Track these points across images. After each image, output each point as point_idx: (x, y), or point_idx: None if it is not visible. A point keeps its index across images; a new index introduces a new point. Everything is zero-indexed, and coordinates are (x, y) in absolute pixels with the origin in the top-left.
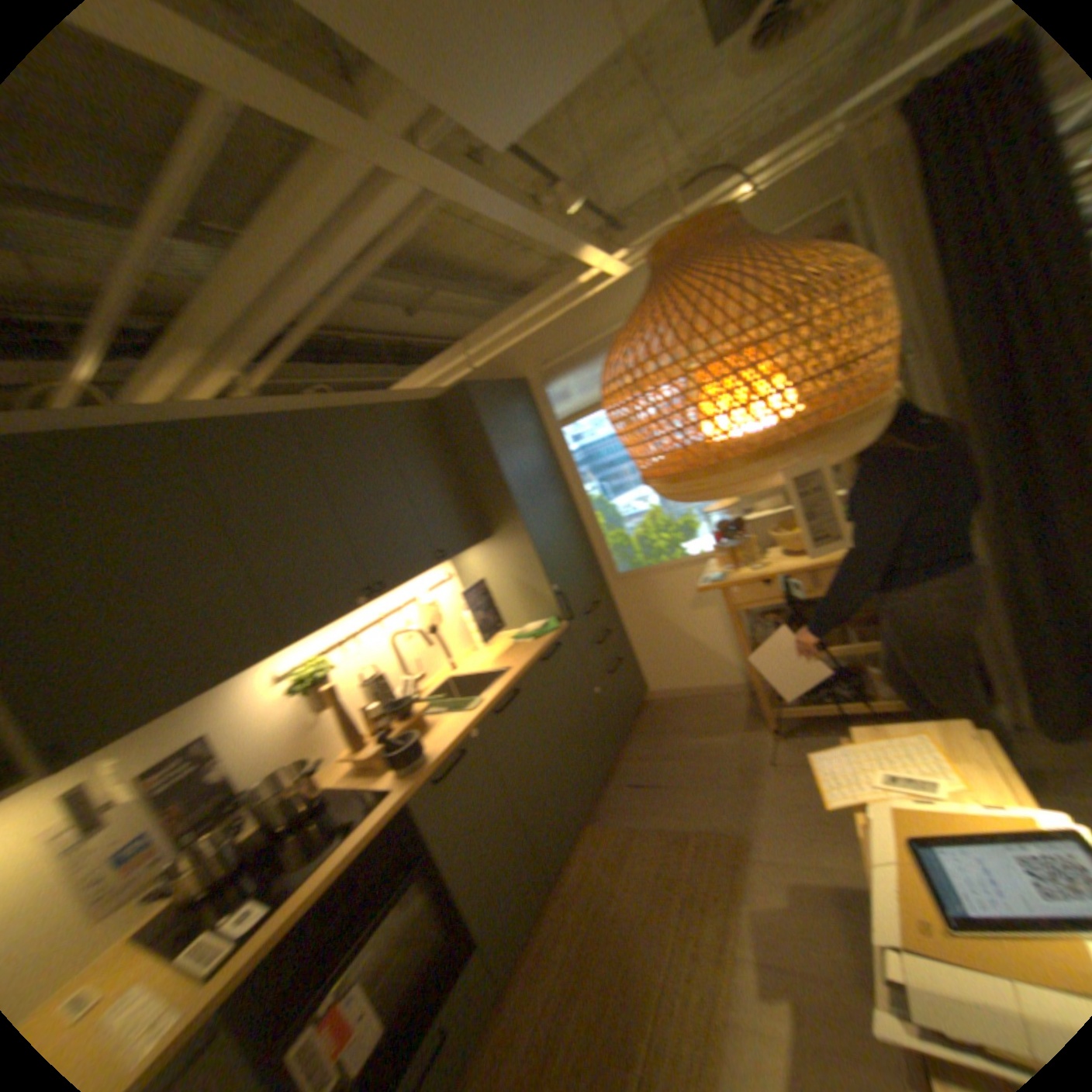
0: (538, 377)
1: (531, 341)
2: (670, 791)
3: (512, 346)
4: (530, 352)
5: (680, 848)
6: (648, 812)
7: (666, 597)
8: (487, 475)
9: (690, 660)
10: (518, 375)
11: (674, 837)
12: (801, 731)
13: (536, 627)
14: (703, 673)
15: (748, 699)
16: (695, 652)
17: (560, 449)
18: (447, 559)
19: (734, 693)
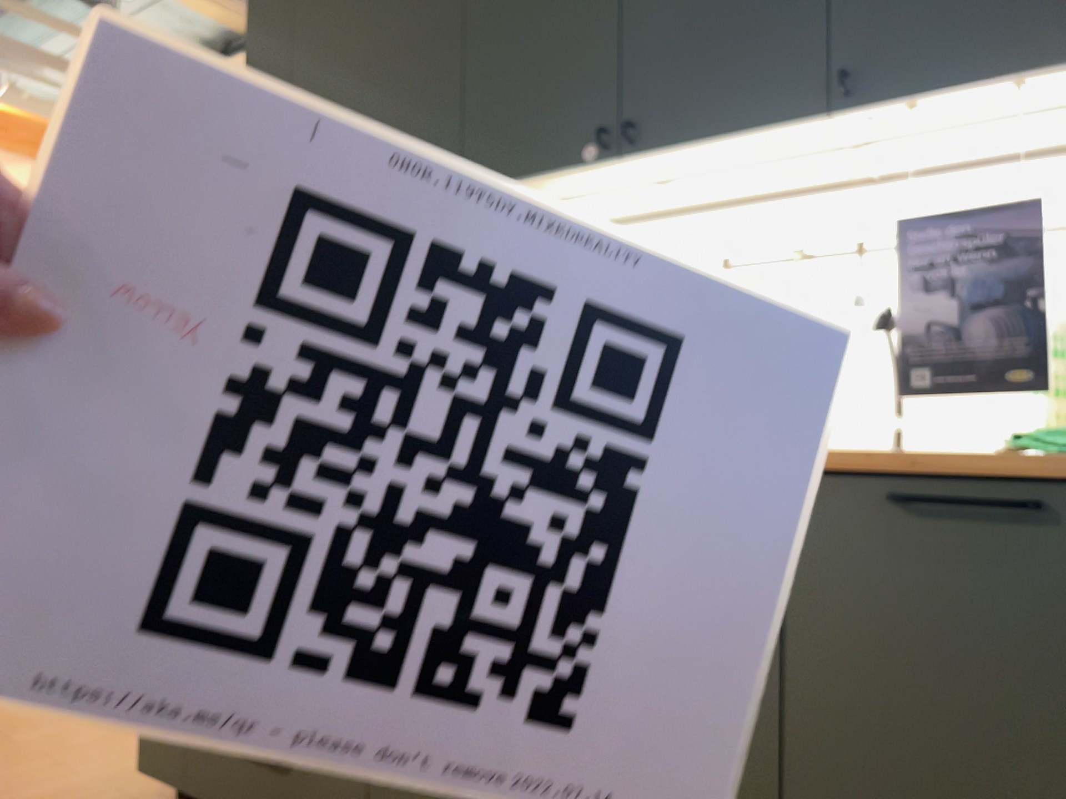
0: None
1: None
2: None
3: None
4: None
5: None
6: None
7: None
8: None
9: None
10: None
11: None
12: None
13: None
14: None
15: None
16: None
17: None
18: (901, 106)
19: None
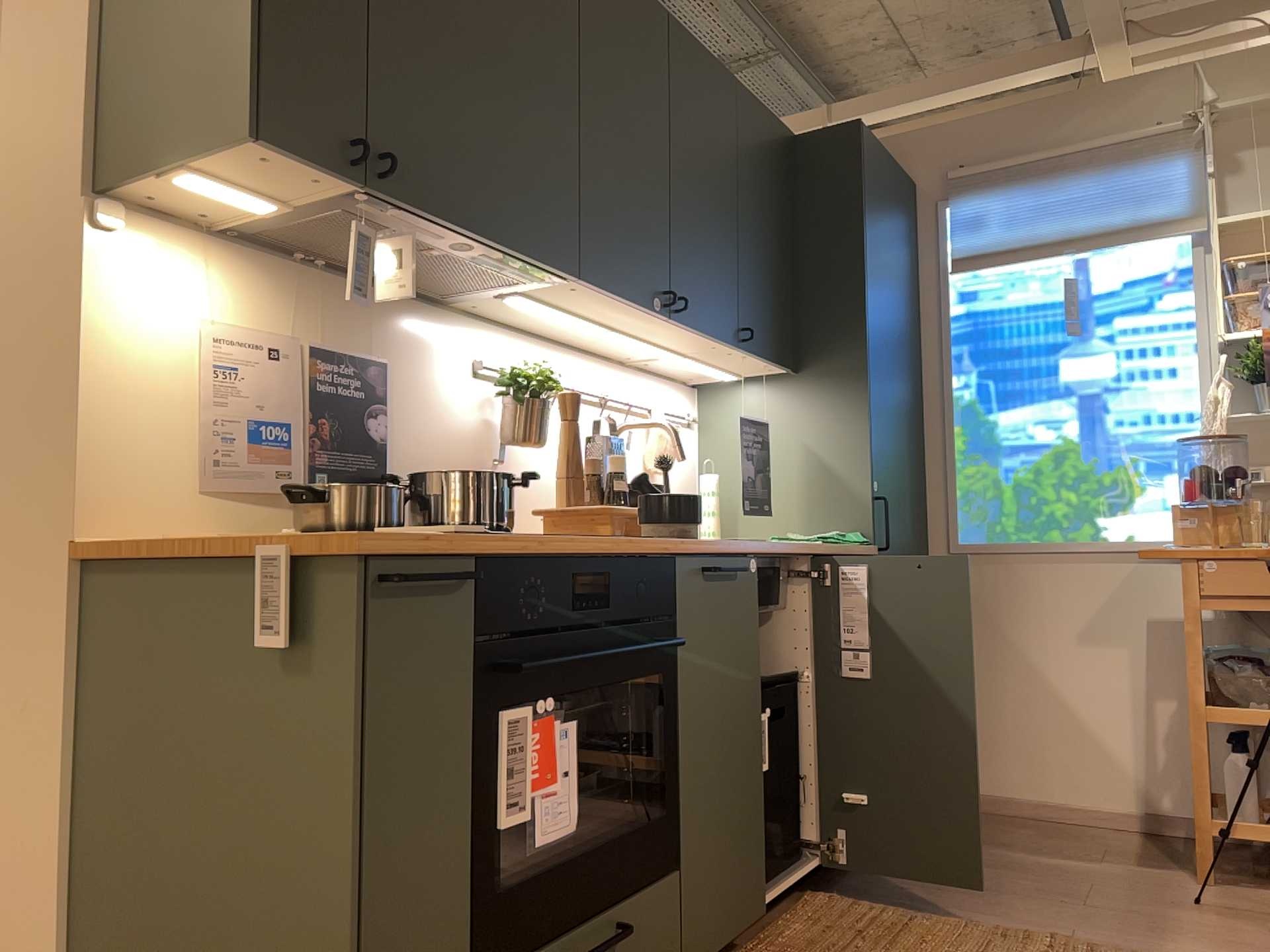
0: (942, 189)
1: (952, 135)
2: (992, 893)
3: (915, 135)
4: (943, 150)
5: (1022, 942)
6: (948, 903)
7: (1040, 608)
8: (841, 271)
9: (1046, 742)
10: (908, 179)
11: (1009, 930)
12: (1260, 883)
13: (834, 534)
14: (1065, 773)
15: (1146, 838)
16: (1062, 728)
17: (935, 308)
18: (748, 354)
19: (1116, 825)
